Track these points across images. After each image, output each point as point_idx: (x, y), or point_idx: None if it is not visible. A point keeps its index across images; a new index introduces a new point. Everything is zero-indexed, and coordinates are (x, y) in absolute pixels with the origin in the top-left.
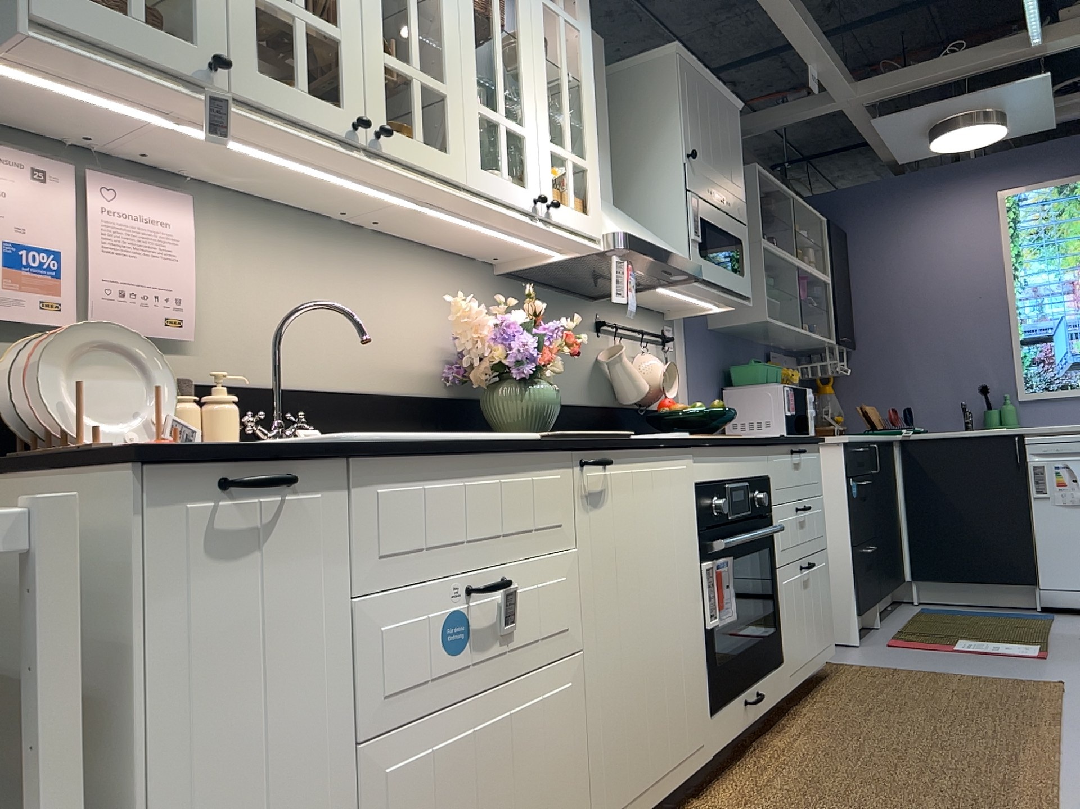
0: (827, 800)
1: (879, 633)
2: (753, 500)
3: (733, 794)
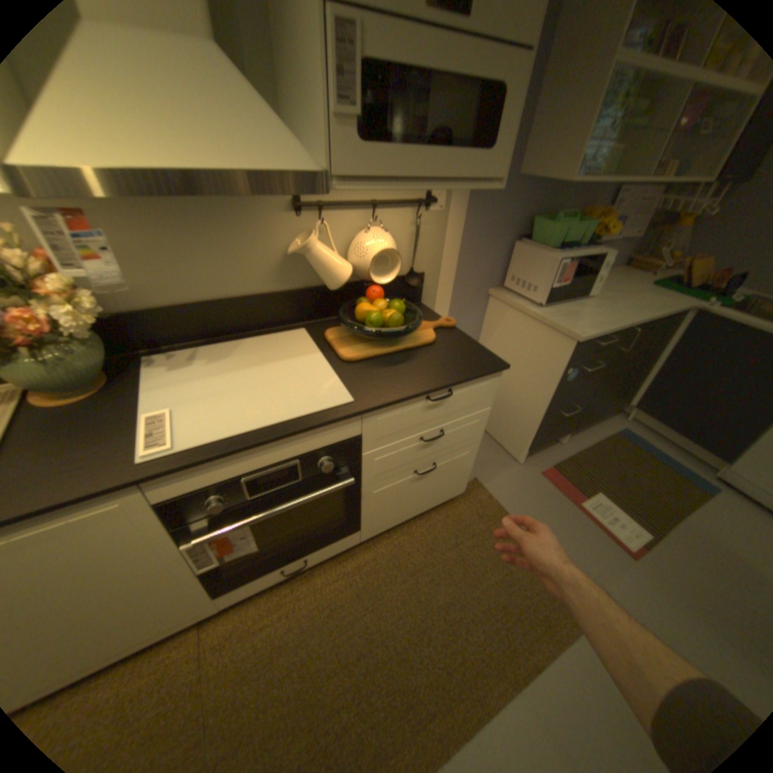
0: (256, 683)
1: (554, 453)
2: (313, 466)
3: (226, 631)
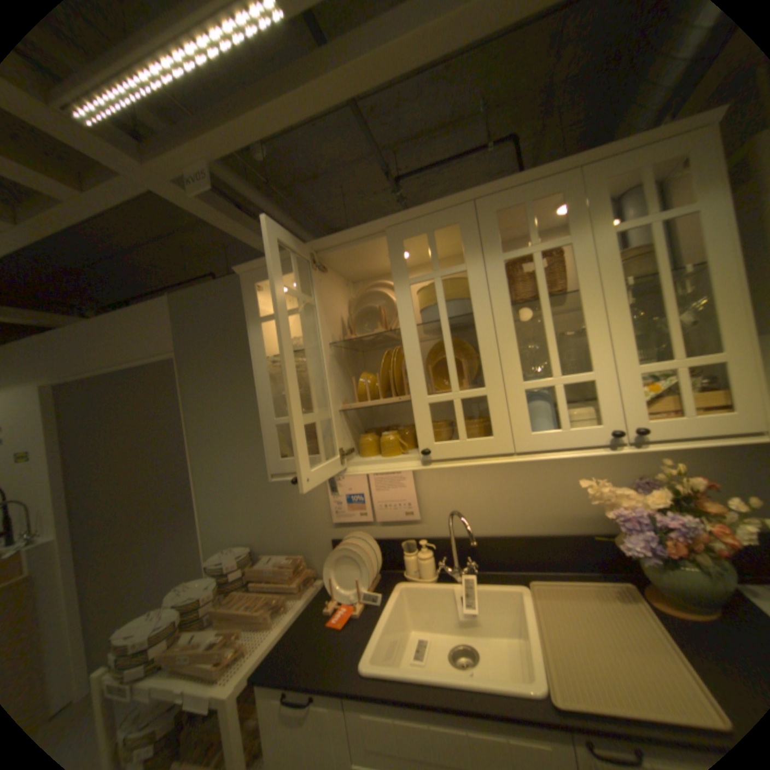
0: None
1: None
2: None
3: None
